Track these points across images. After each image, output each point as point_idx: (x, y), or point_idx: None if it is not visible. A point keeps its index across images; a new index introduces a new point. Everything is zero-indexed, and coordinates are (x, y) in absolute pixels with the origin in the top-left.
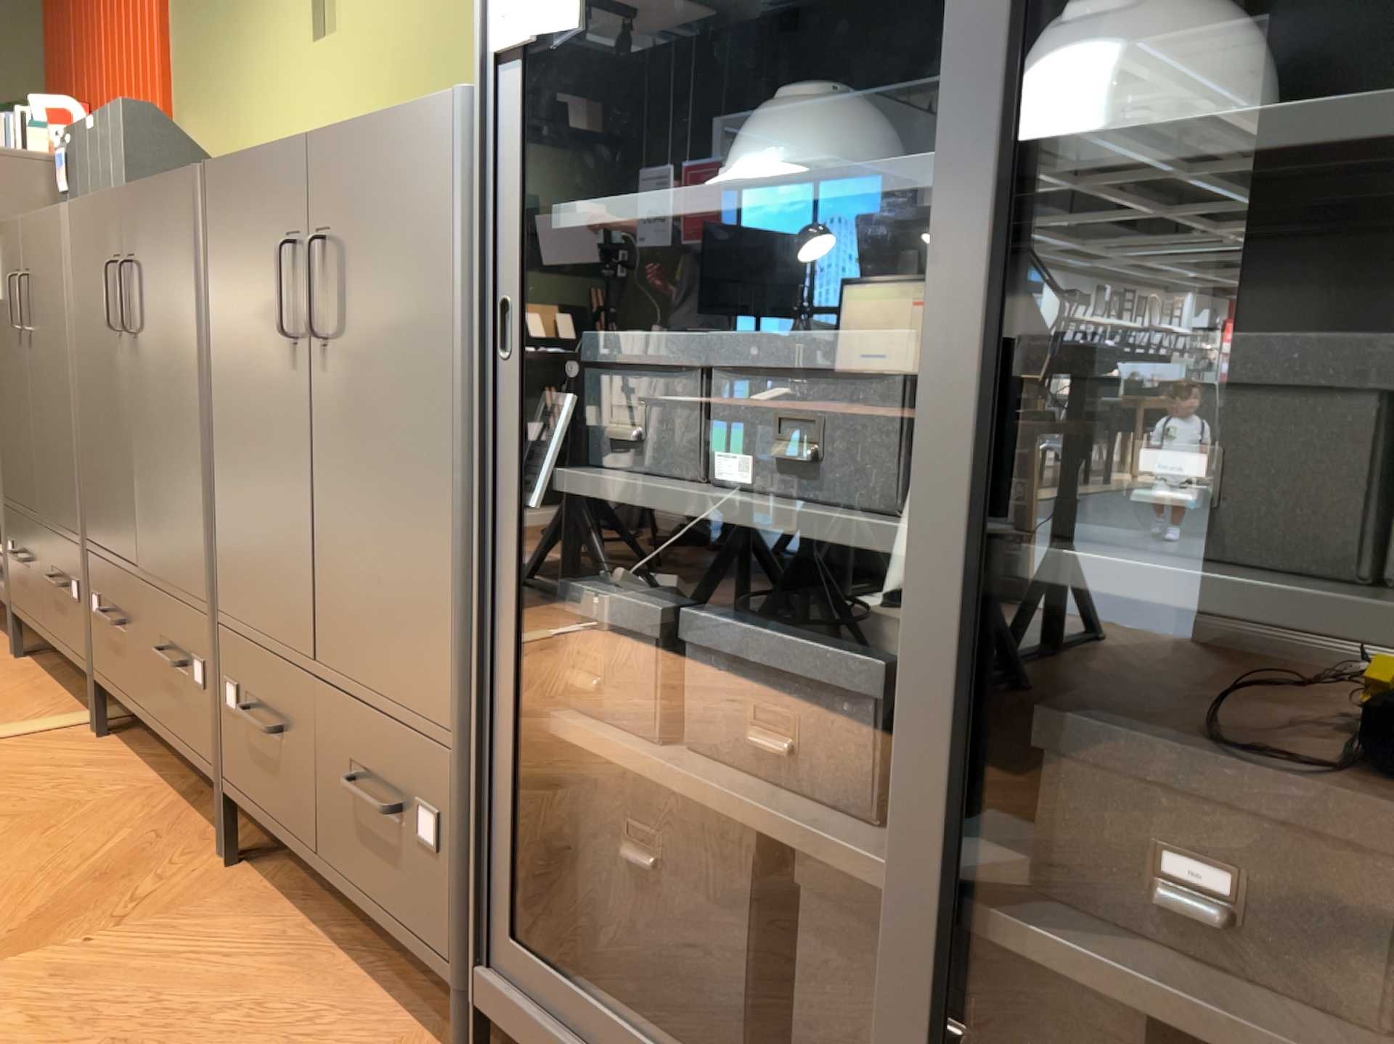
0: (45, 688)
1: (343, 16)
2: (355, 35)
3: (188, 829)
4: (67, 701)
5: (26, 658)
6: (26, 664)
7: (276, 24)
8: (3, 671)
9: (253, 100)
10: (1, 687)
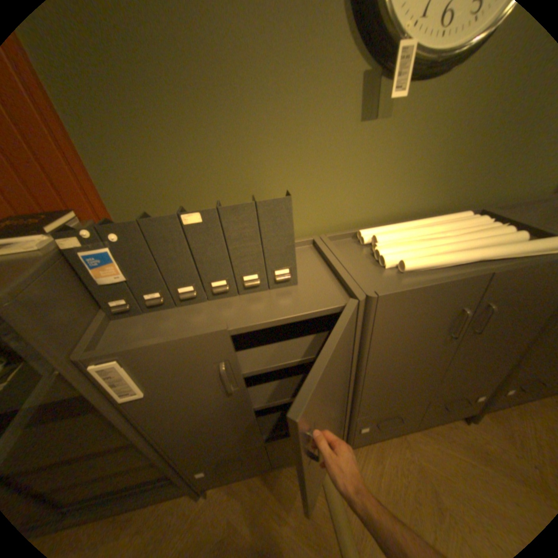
0: (264, 482)
1: (401, 104)
2: (412, 119)
3: (444, 432)
4: (292, 471)
5: (208, 492)
6: (217, 493)
7: (303, 98)
8: (224, 505)
9: (263, 155)
10: (253, 506)
